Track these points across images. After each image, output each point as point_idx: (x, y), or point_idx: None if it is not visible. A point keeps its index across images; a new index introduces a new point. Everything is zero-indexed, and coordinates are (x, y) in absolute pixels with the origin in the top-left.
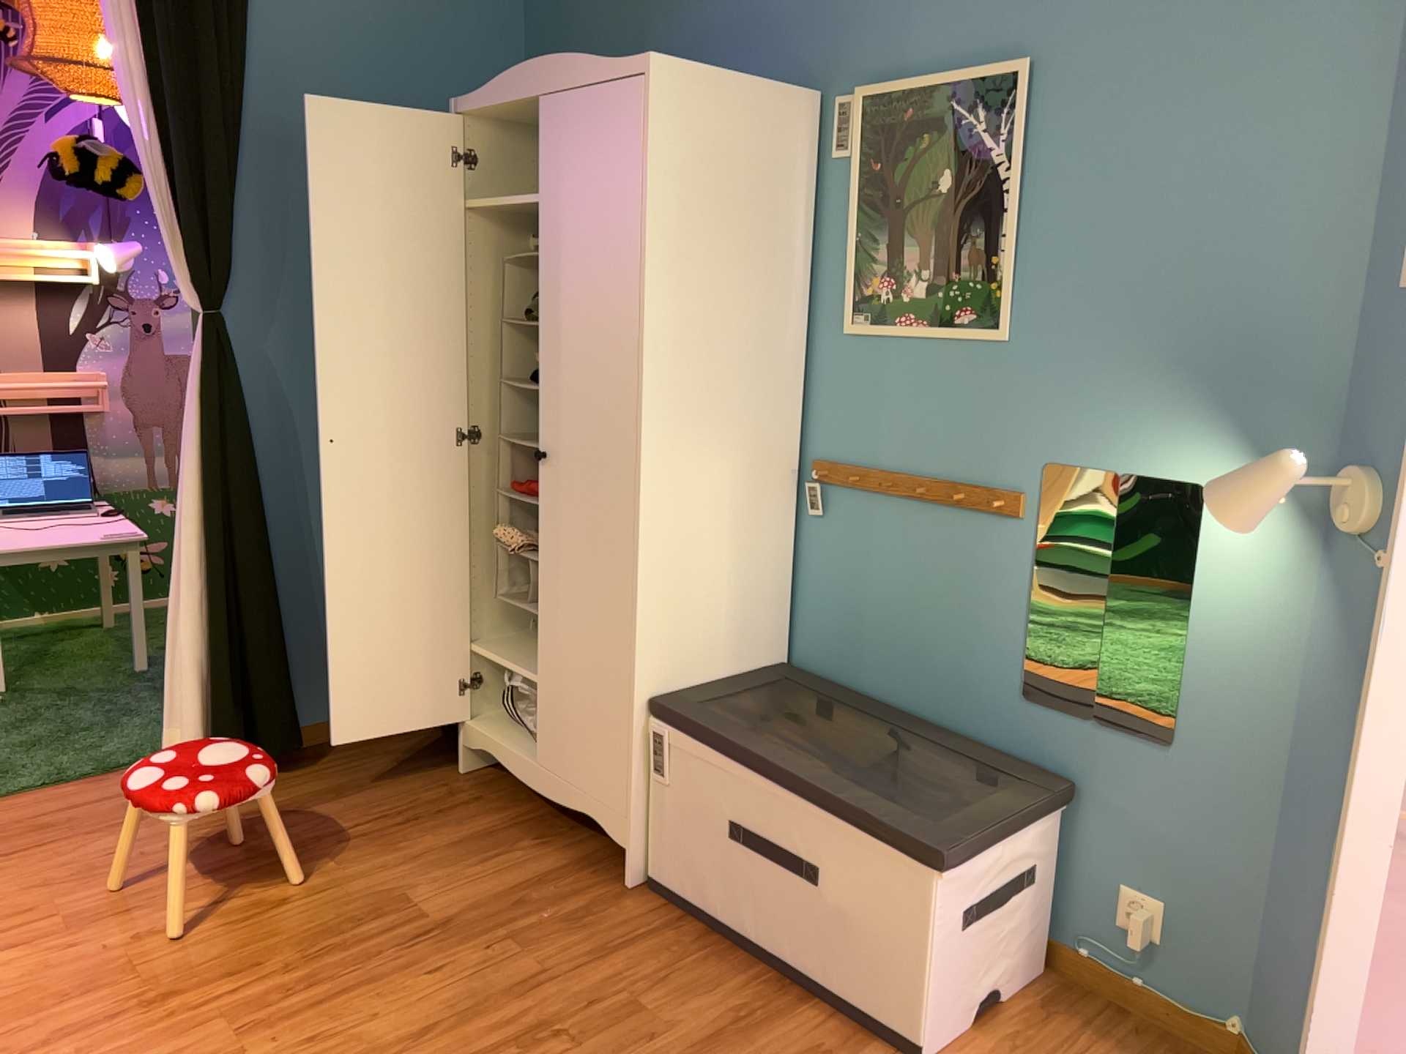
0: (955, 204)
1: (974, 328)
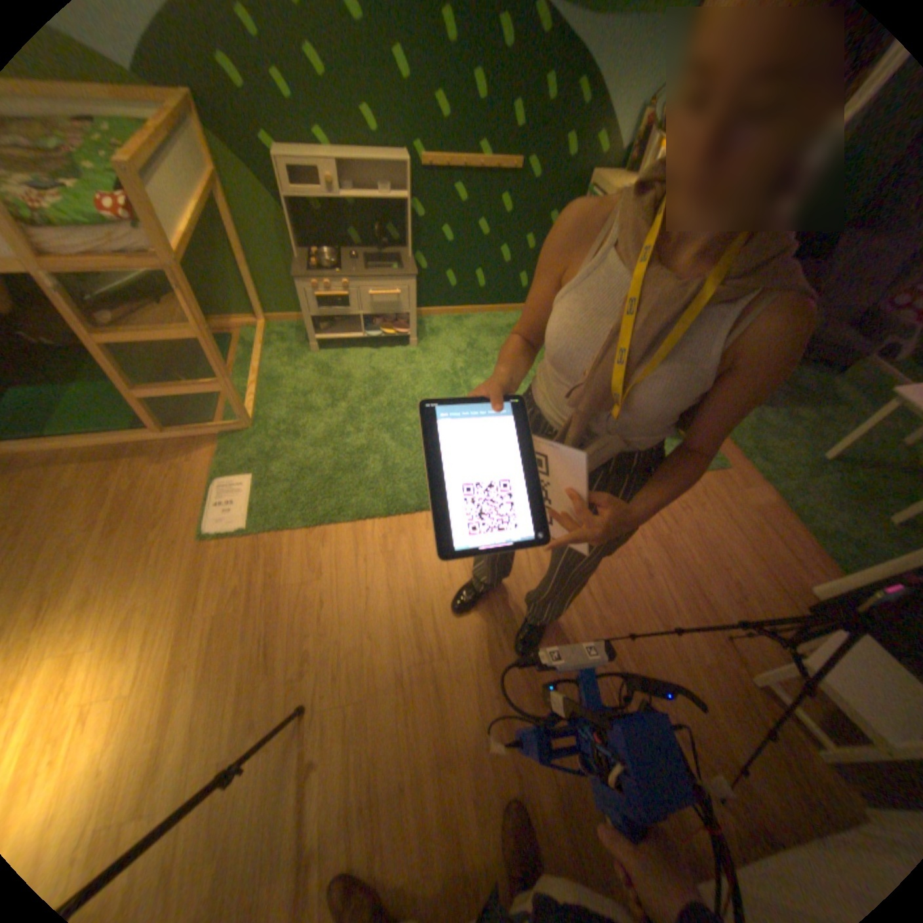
0: None
1: None
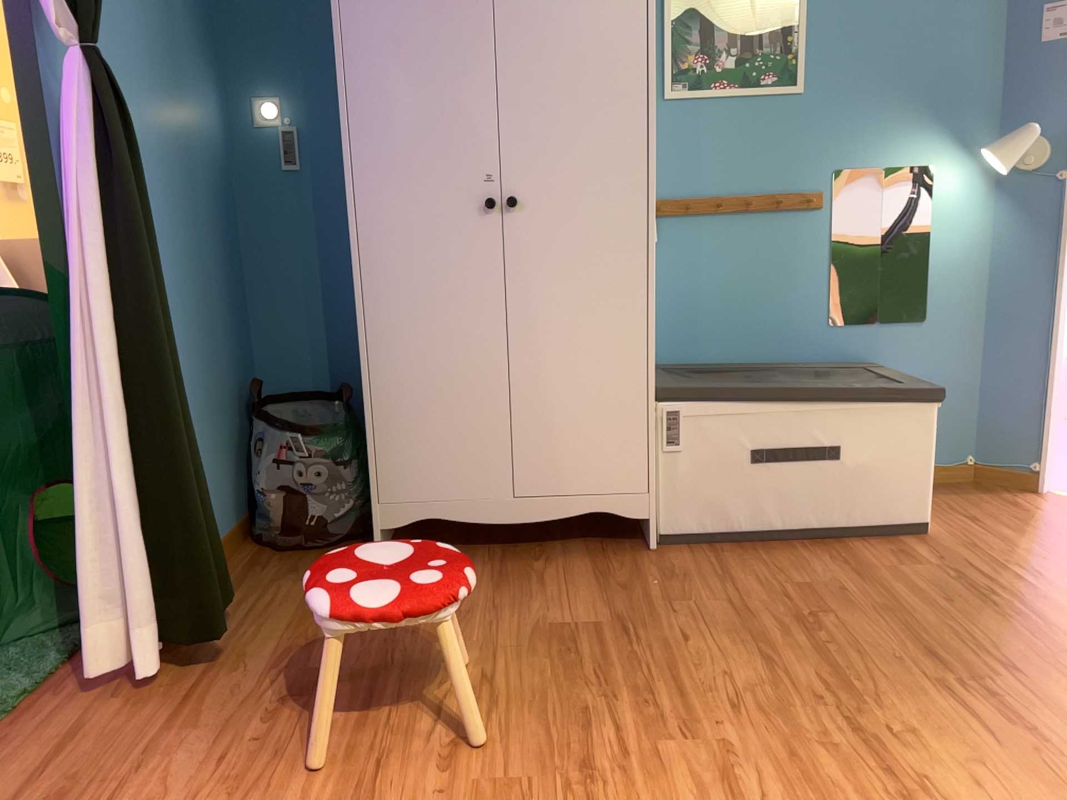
0: (756, 0)
1: (777, 86)
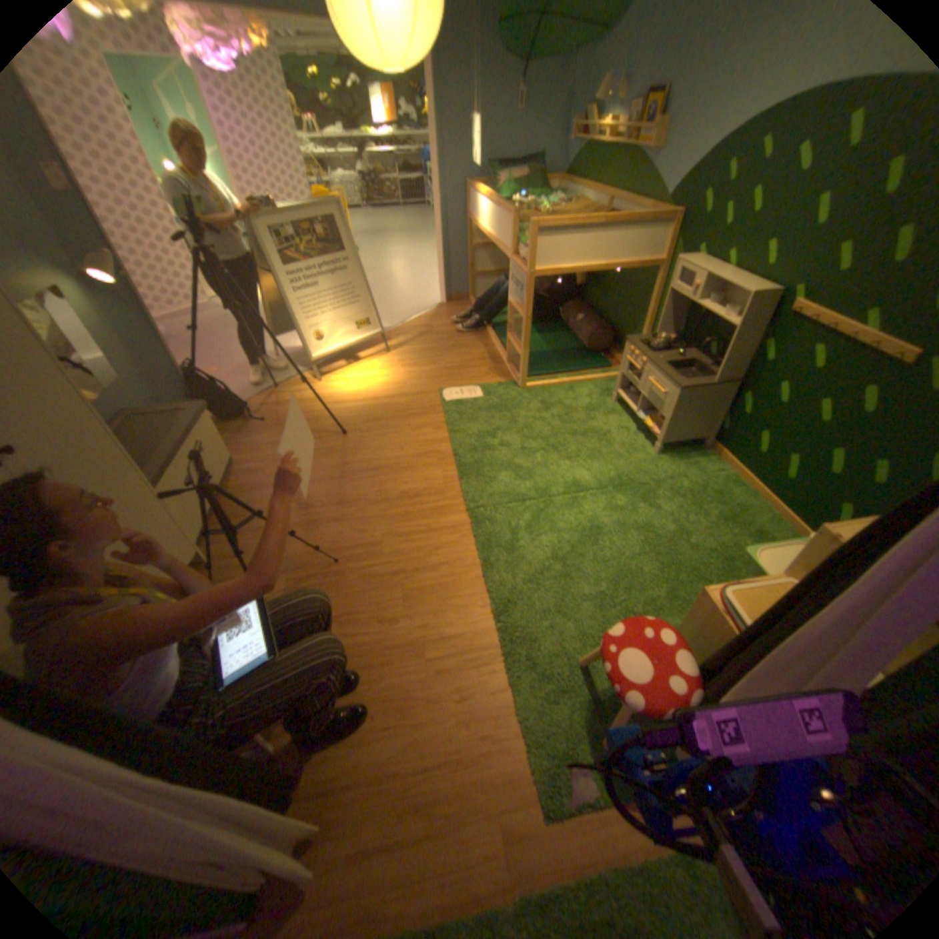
0: None
1: None
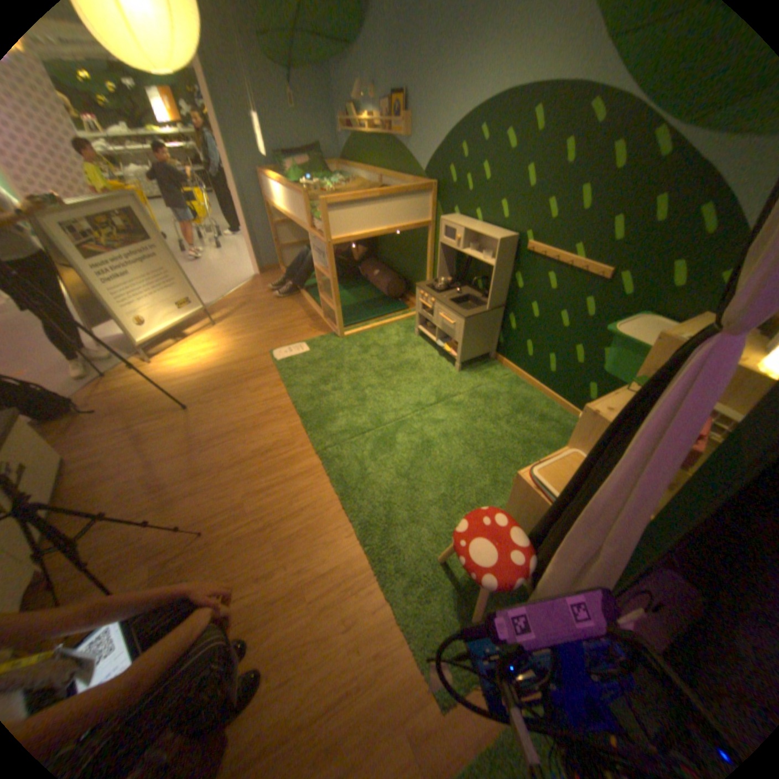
0: None
1: None
